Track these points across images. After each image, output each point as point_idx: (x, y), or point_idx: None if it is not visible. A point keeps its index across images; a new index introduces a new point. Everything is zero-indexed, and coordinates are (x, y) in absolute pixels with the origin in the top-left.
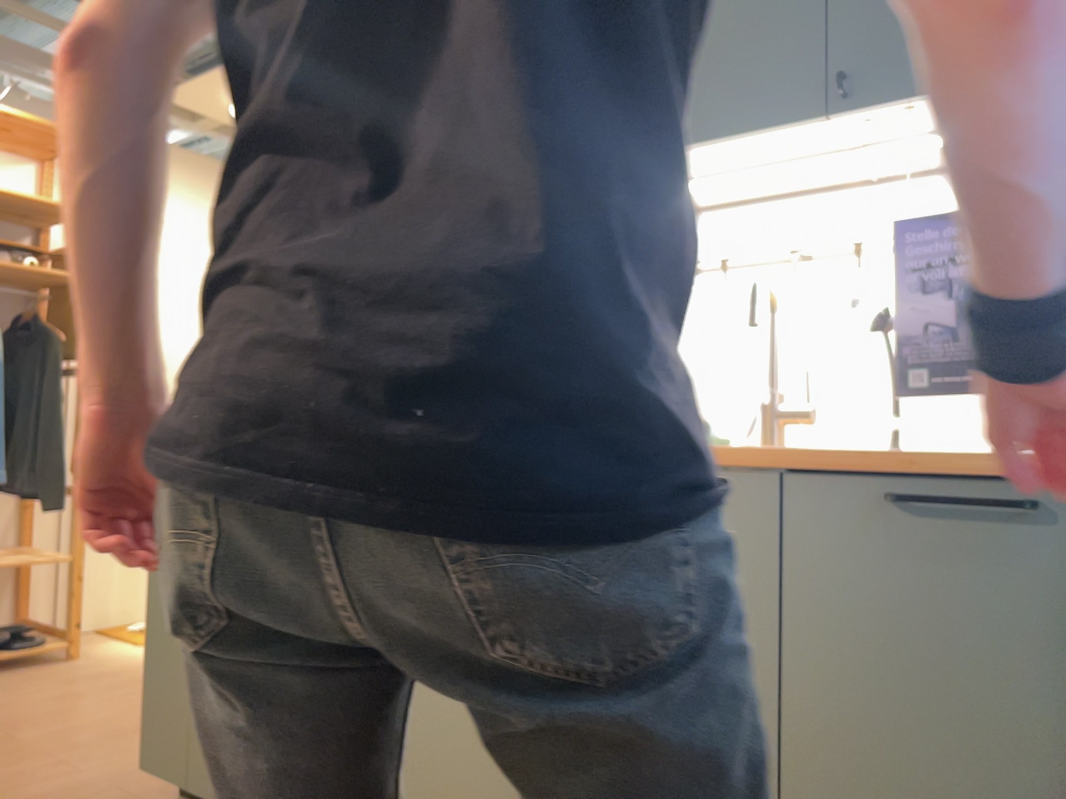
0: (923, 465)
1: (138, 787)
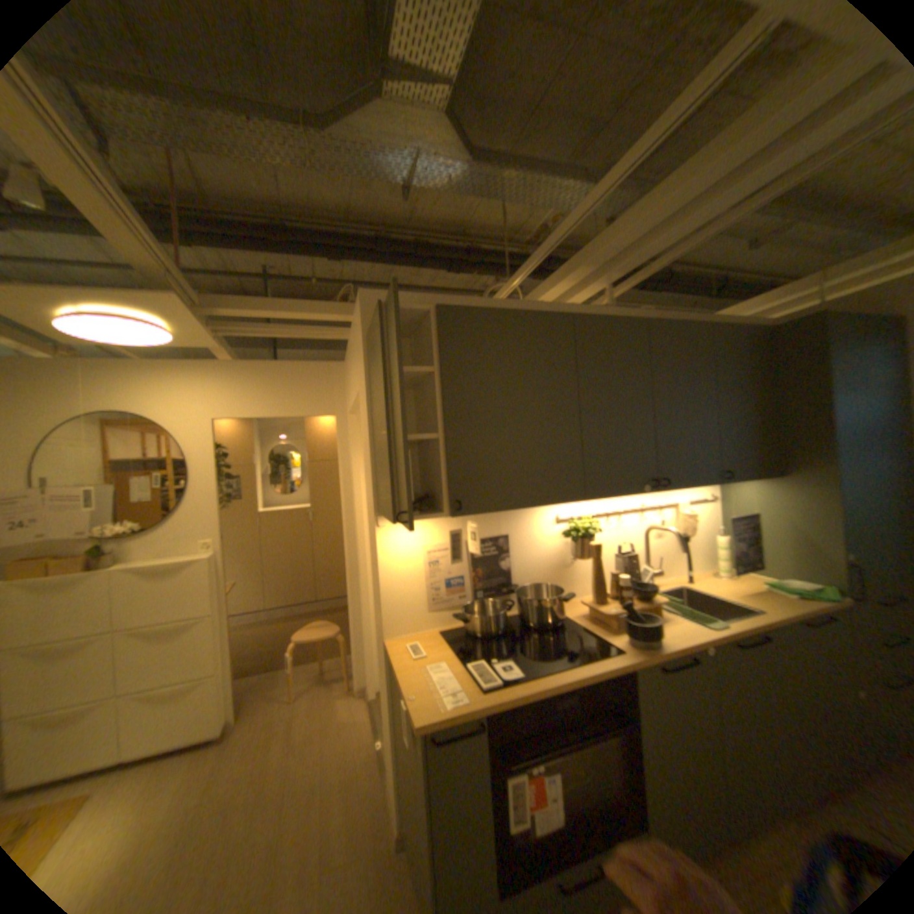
0: (814, 614)
1: None
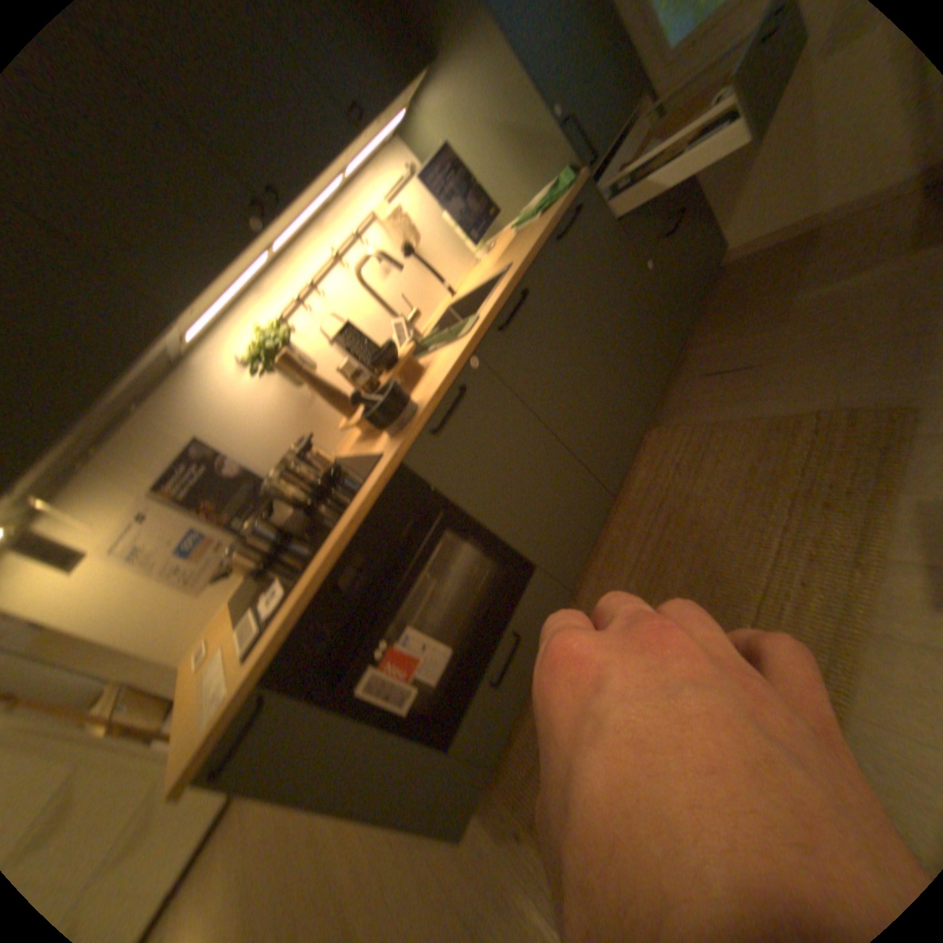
0: (556, 216)
1: (444, 868)
